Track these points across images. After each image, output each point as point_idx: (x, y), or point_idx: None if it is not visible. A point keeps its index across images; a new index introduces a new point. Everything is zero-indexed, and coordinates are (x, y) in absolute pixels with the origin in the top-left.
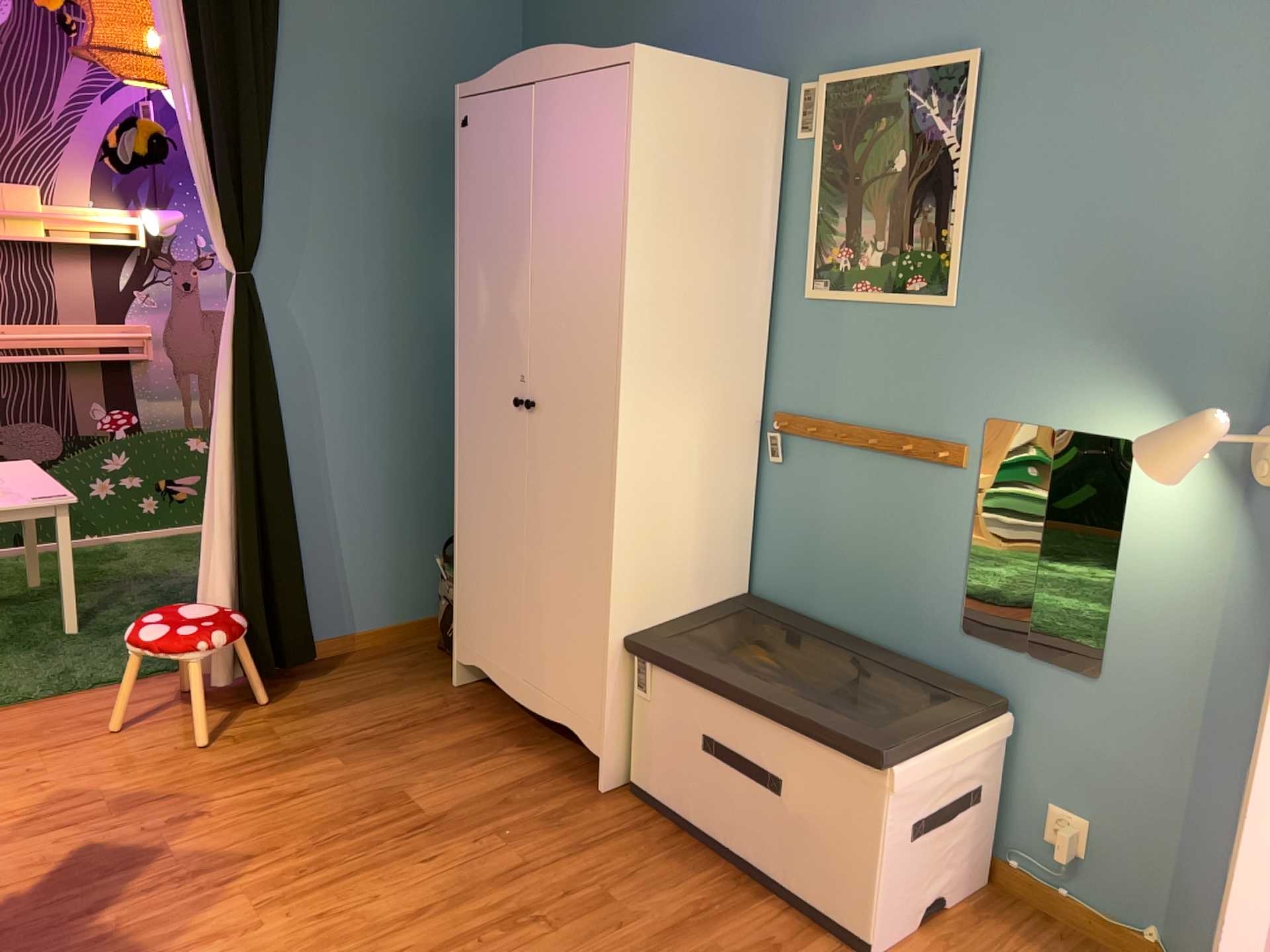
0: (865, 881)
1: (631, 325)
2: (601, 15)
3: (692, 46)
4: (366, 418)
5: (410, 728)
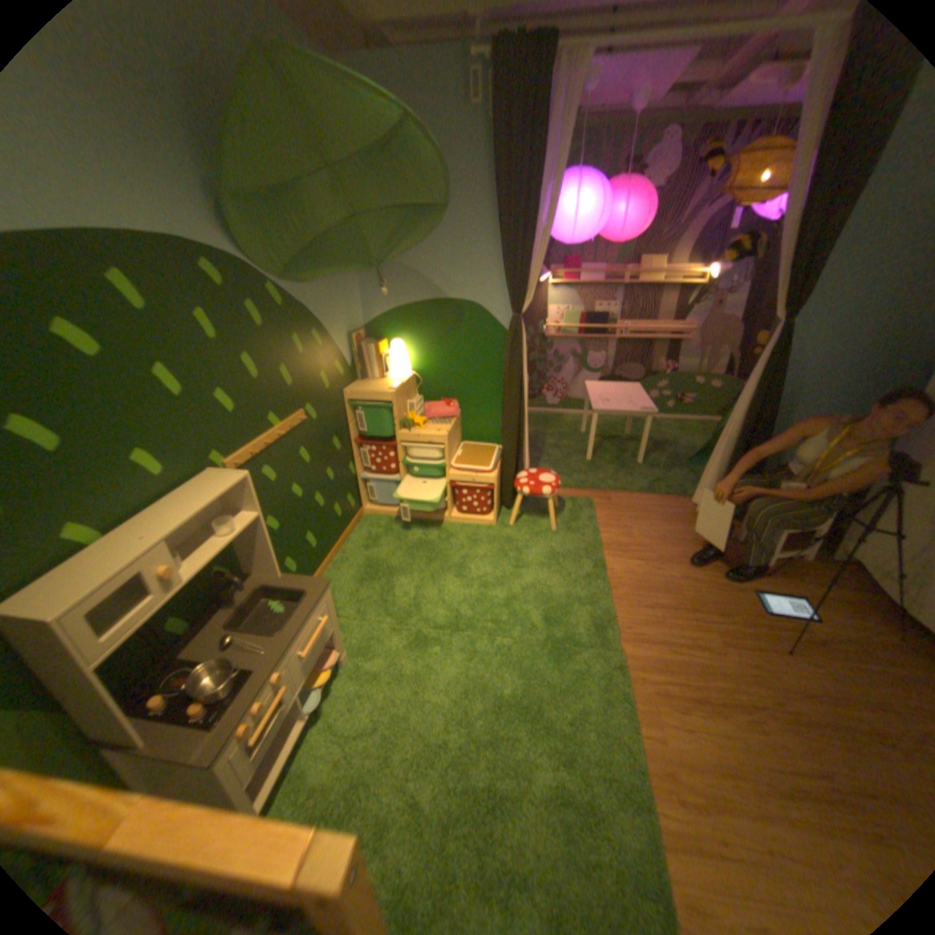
0: None
1: None
2: None
3: None
4: (826, 403)
5: (804, 577)
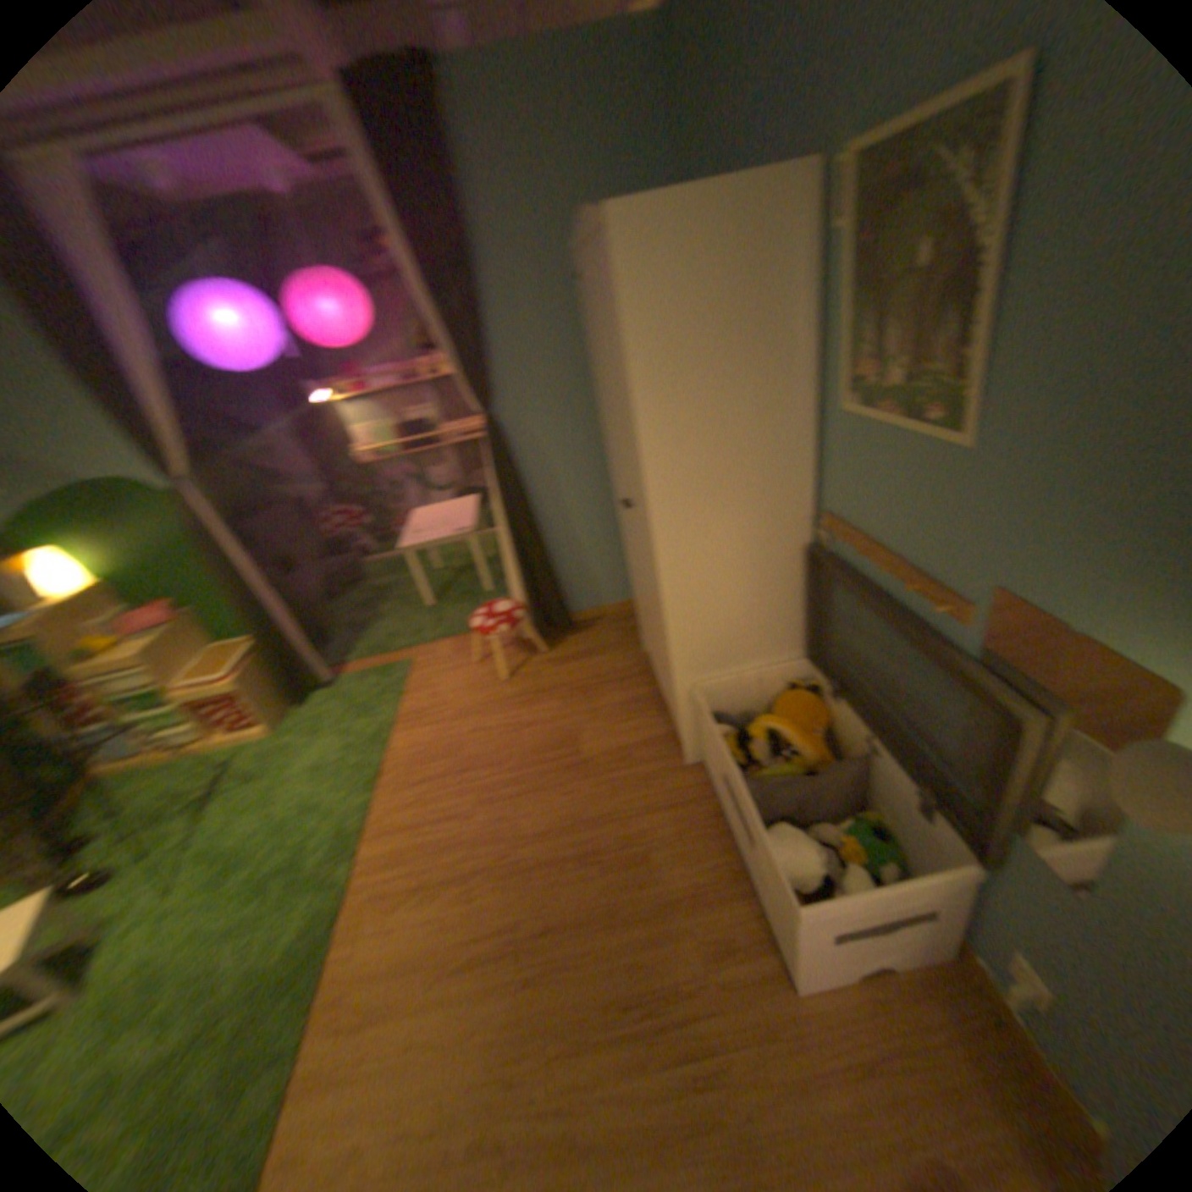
0: (793, 952)
1: (653, 470)
2: (707, 107)
3: (761, 125)
4: (593, 484)
5: (608, 683)
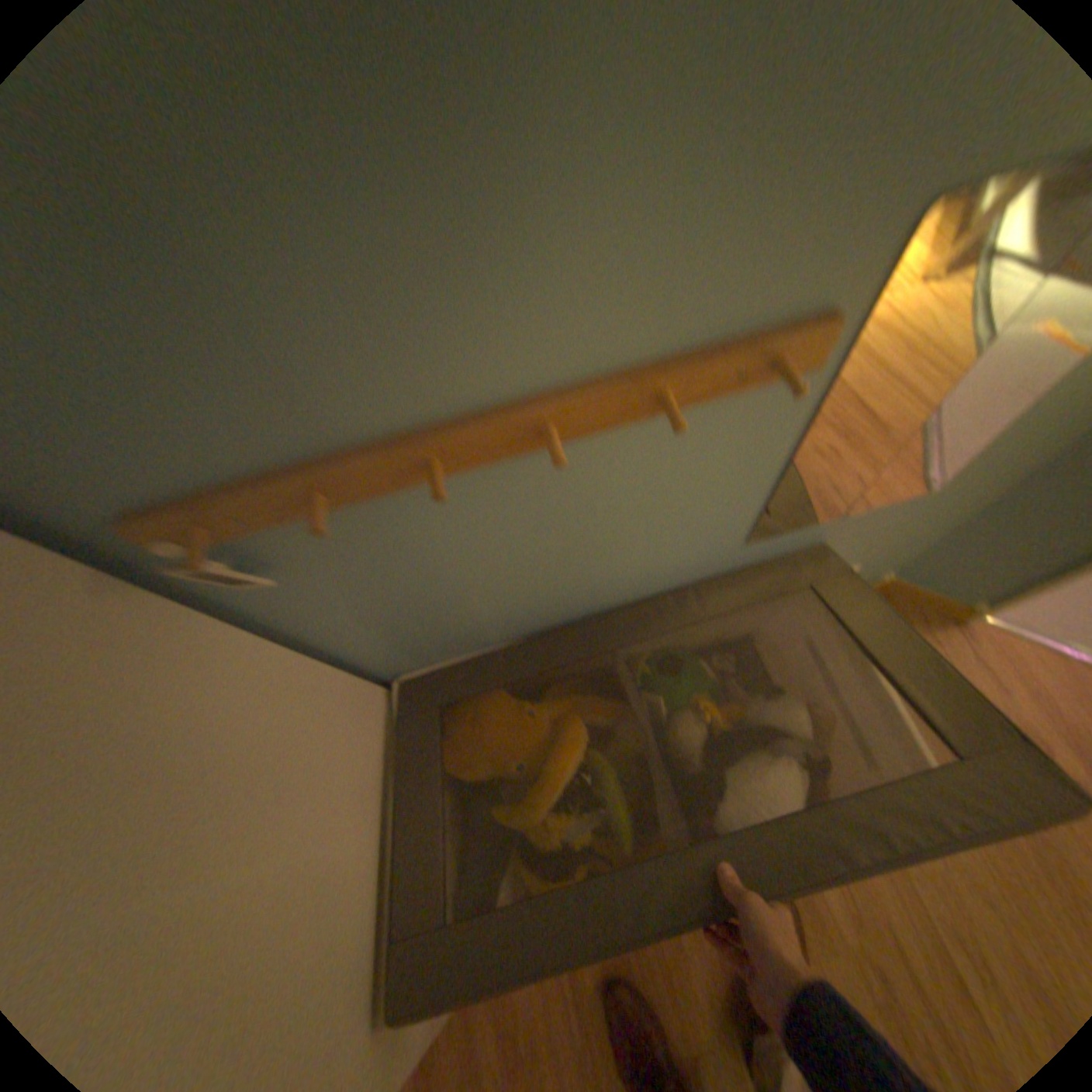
0: None
1: None
2: None
3: None
4: None
5: None
